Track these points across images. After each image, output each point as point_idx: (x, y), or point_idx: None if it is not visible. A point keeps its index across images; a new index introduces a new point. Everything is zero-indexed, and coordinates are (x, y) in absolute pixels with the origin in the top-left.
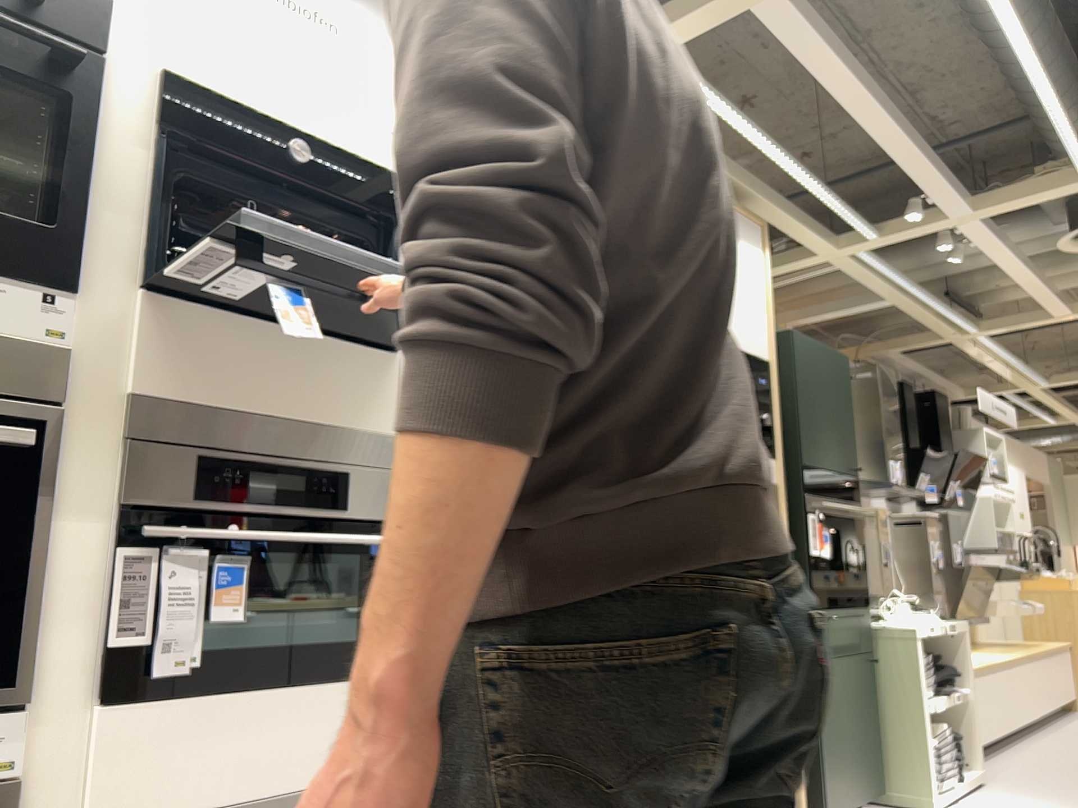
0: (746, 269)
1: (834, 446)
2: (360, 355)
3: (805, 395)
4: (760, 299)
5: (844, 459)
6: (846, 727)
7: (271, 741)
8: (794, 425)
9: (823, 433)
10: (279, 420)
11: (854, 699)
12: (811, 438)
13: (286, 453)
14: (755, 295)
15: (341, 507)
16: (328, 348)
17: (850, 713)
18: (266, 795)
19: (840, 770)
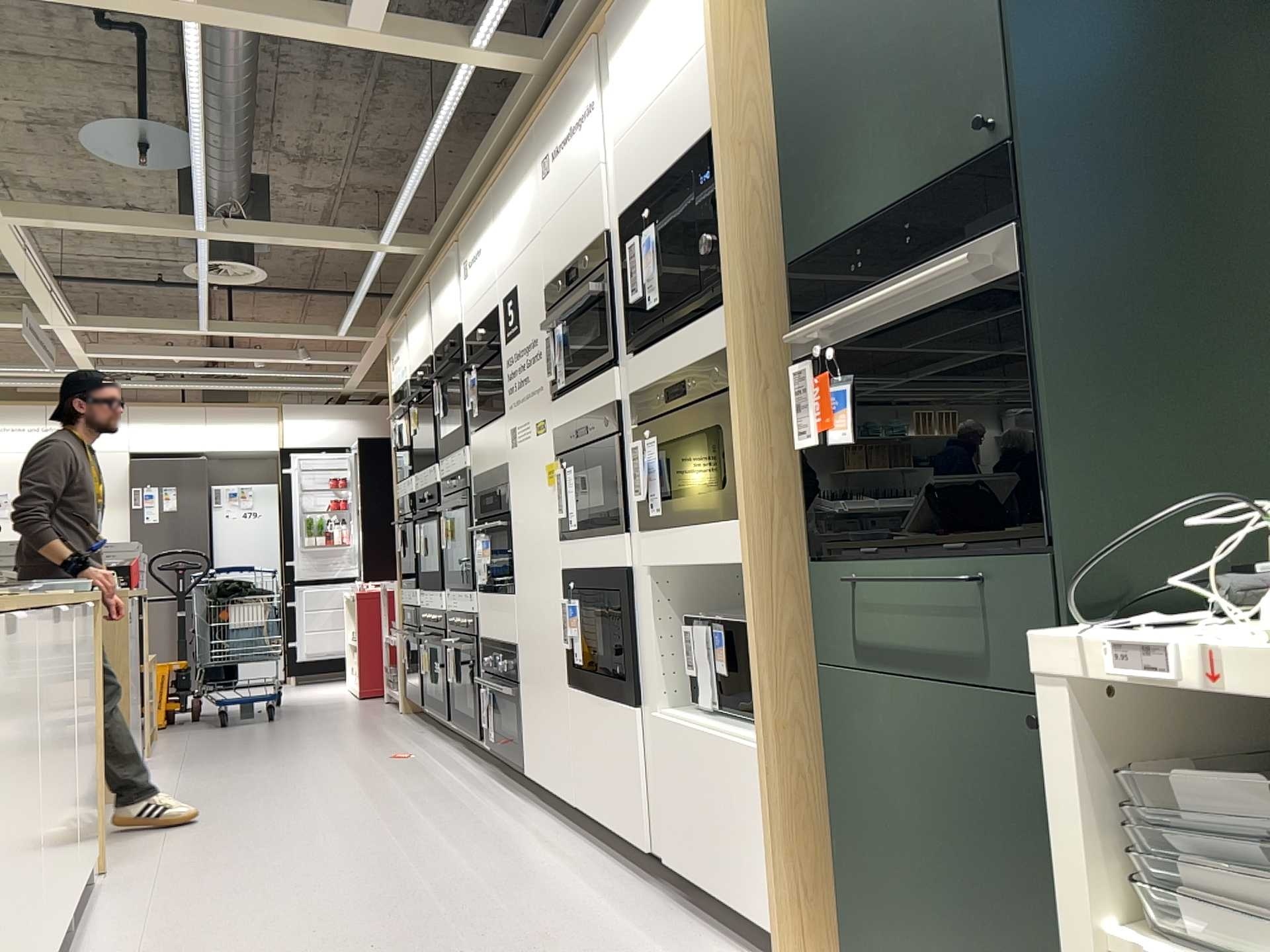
0: (681, 3)
1: (905, 127)
2: (496, 424)
3: (806, 87)
4: (704, 19)
5: (953, 128)
6: (928, 850)
7: (497, 617)
8: (792, 183)
9: (863, 126)
10: (495, 470)
11: (977, 804)
12: (823, 178)
13: (490, 486)
14: (695, 29)
15: (498, 508)
16: (491, 427)
17: (955, 830)
18: (498, 640)
19: (899, 926)
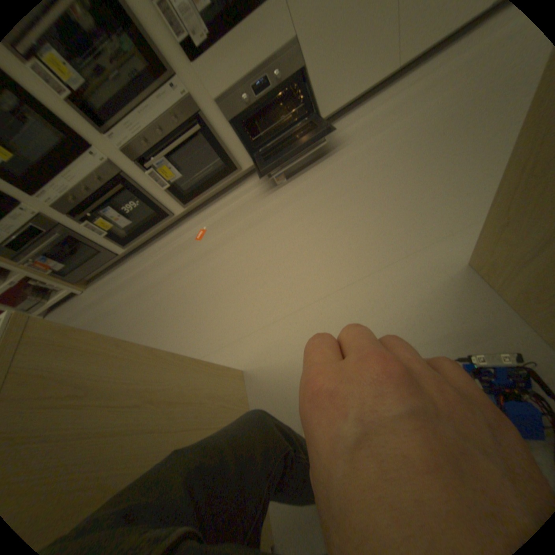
0: None
1: None
2: None
3: None
4: None
5: None
6: None
7: (247, 44)
8: None
9: None
10: None
11: None
12: None
13: None
14: None
15: None
16: None
17: None
18: (255, 64)
19: None
